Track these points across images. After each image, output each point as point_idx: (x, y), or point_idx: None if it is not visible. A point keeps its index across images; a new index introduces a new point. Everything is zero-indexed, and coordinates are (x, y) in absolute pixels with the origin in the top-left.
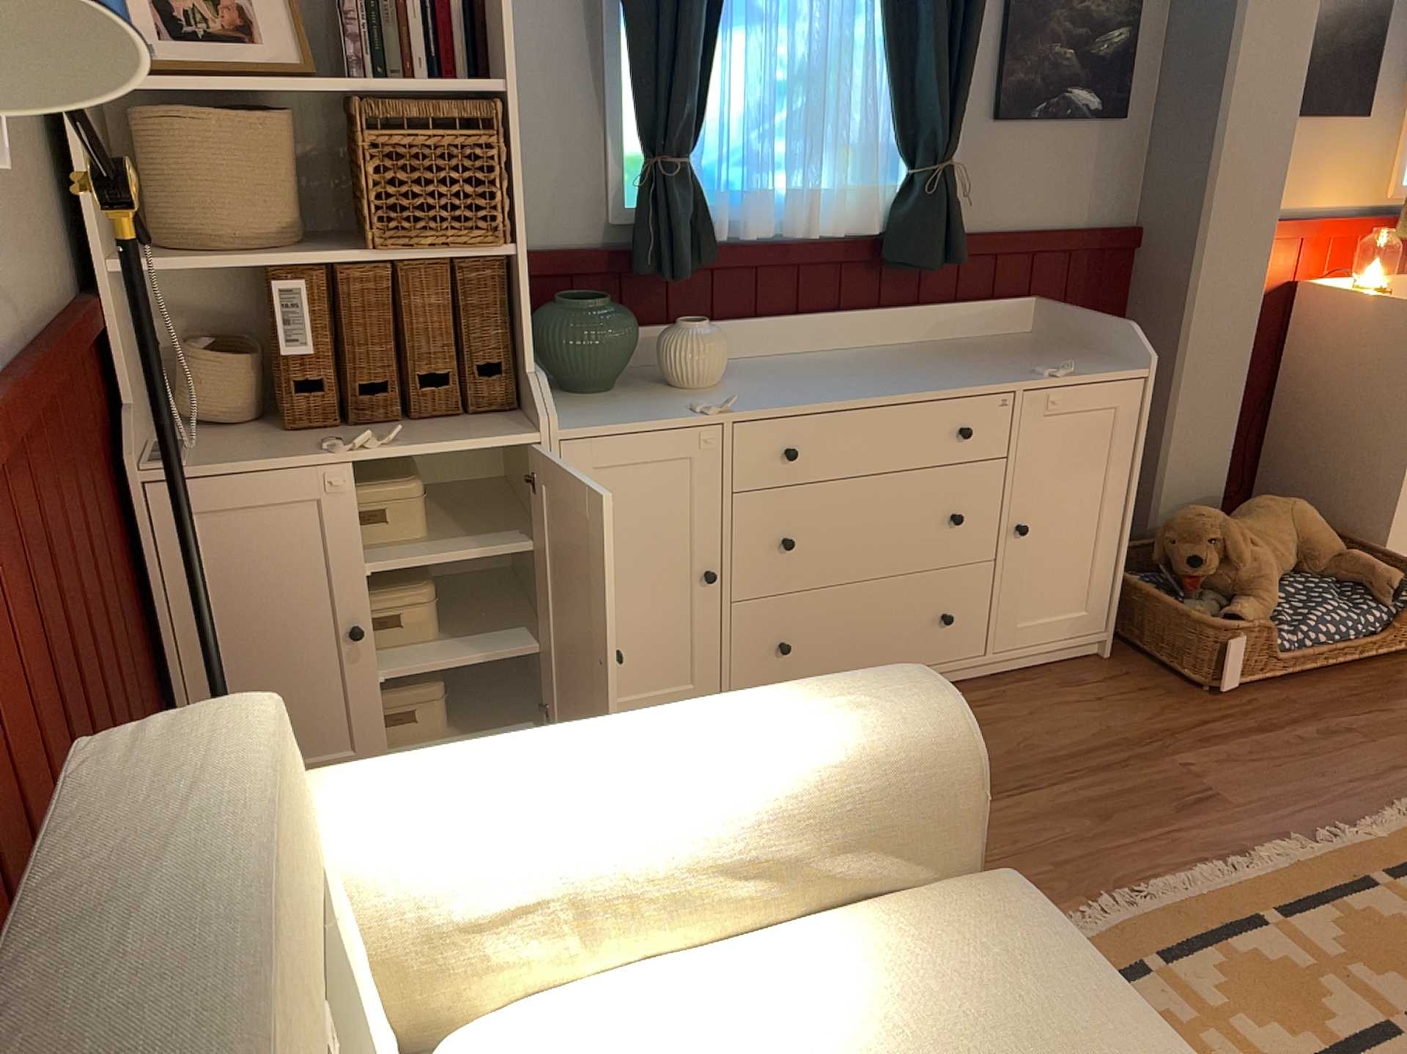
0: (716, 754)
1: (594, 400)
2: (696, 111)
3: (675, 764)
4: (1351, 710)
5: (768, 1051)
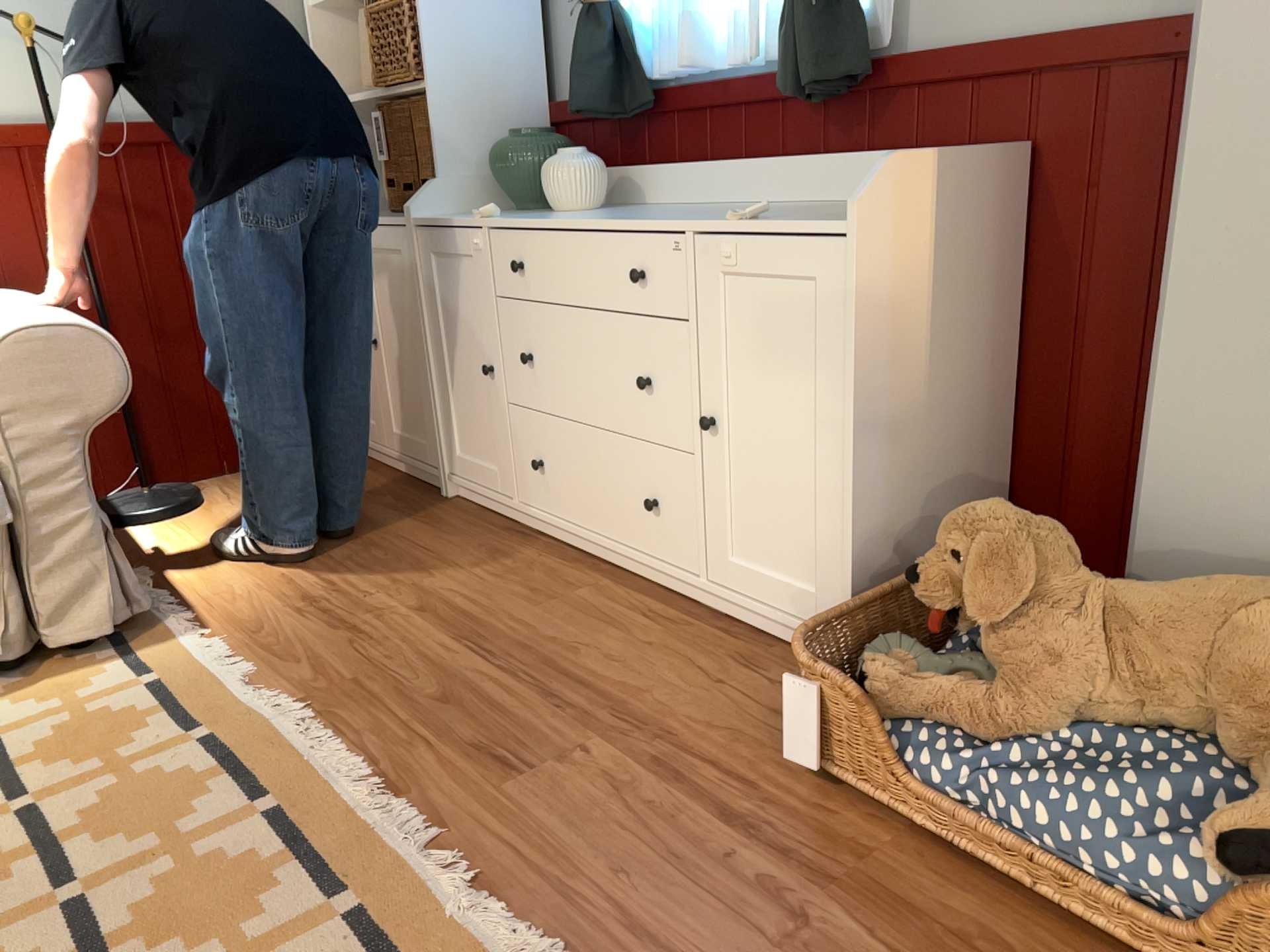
0: None
1: (503, 214)
2: None
3: None
4: (890, 928)
5: None
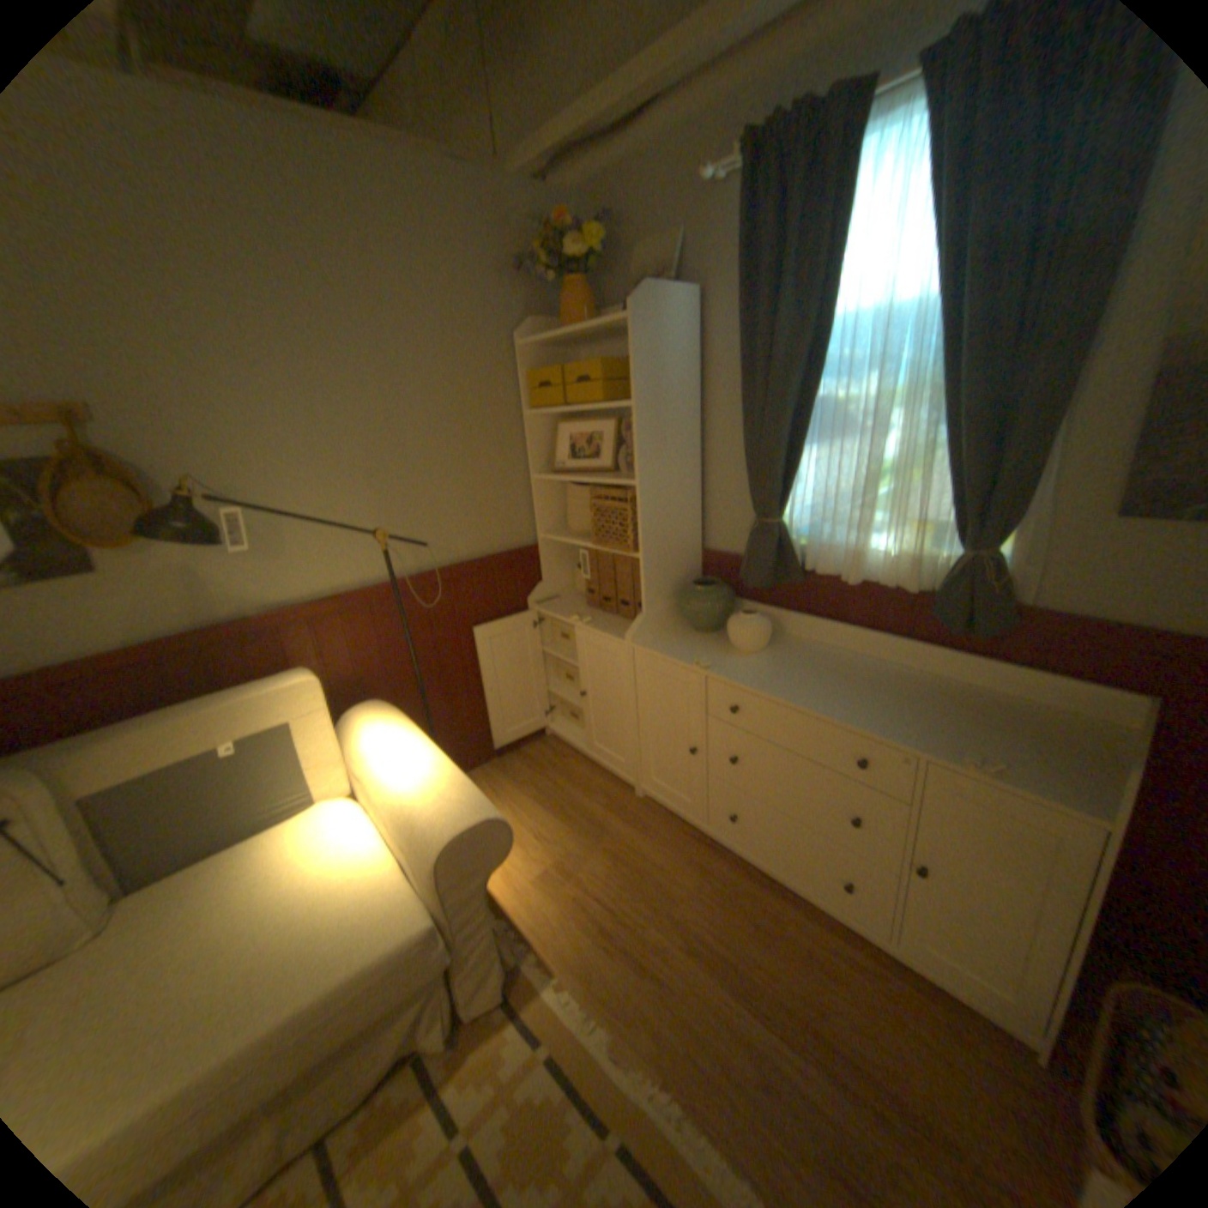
0: (404, 781)
1: (690, 635)
2: (778, 493)
3: (398, 774)
4: None
5: (324, 870)
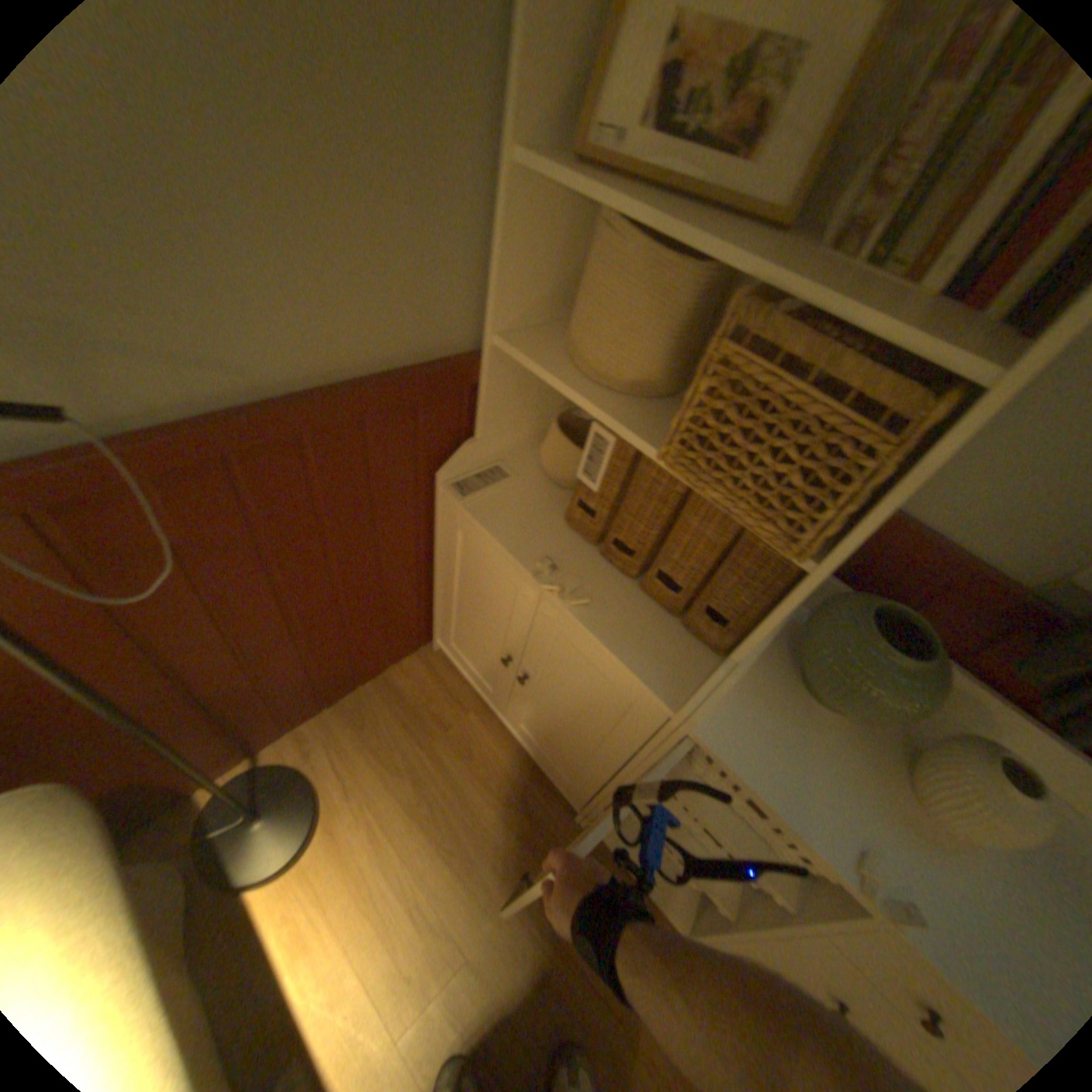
0: None
1: (811, 717)
2: None
3: None
4: None
5: None
